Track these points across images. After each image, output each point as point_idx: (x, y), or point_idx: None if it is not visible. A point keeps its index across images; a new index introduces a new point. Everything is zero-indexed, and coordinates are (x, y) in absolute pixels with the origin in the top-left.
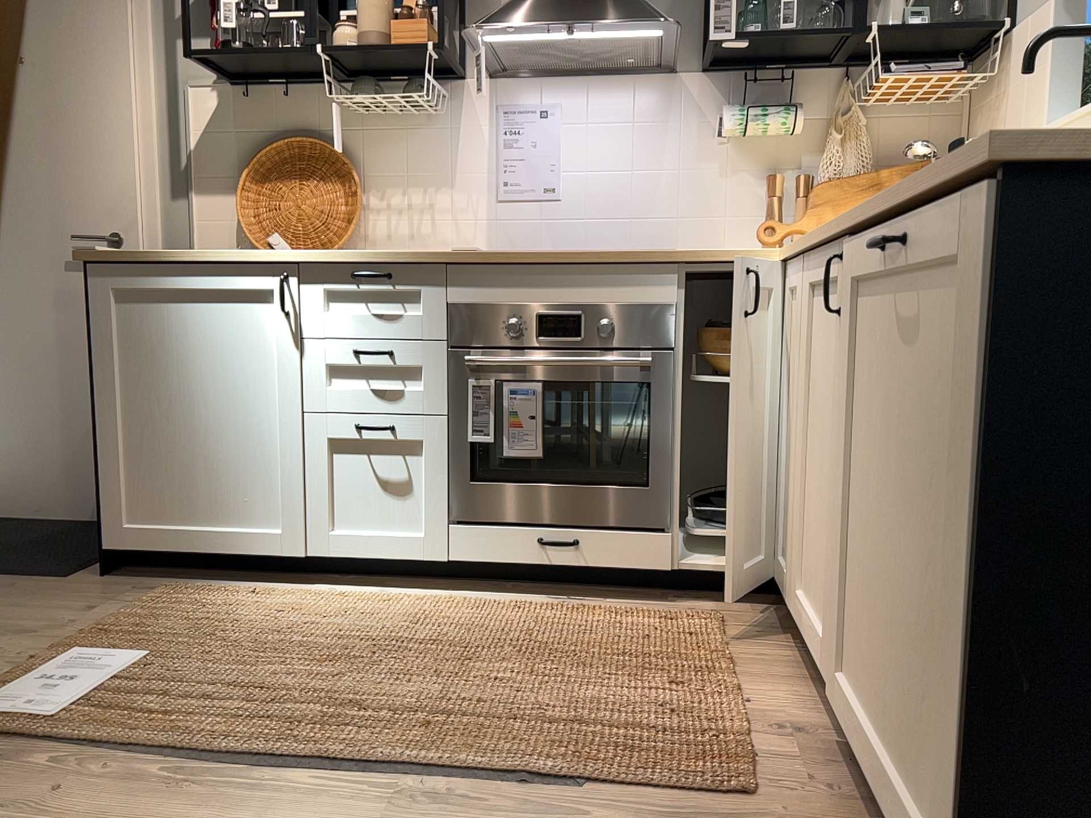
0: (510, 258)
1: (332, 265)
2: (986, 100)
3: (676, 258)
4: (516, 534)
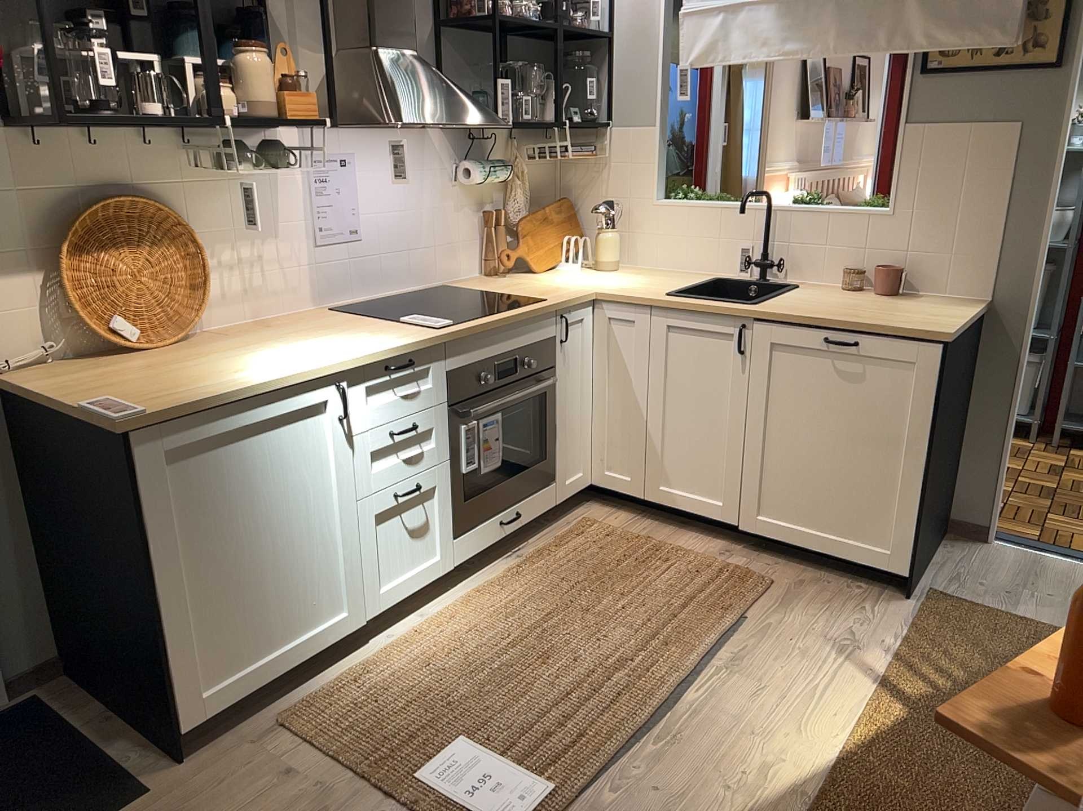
0: (484, 327)
1: (372, 363)
2: (587, 161)
3: (558, 306)
4: (488, 525)
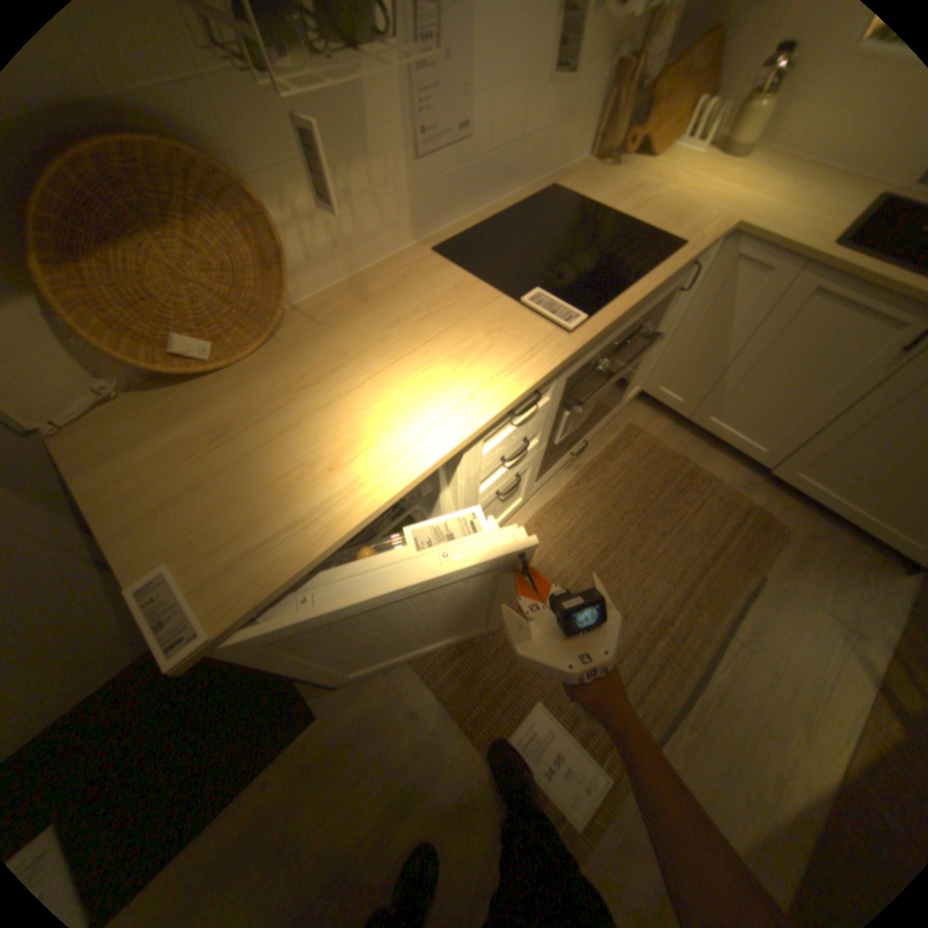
0: (622, 318)
1: (497, 417)
2: None
3: (699, 257)
4: (561, 459)
